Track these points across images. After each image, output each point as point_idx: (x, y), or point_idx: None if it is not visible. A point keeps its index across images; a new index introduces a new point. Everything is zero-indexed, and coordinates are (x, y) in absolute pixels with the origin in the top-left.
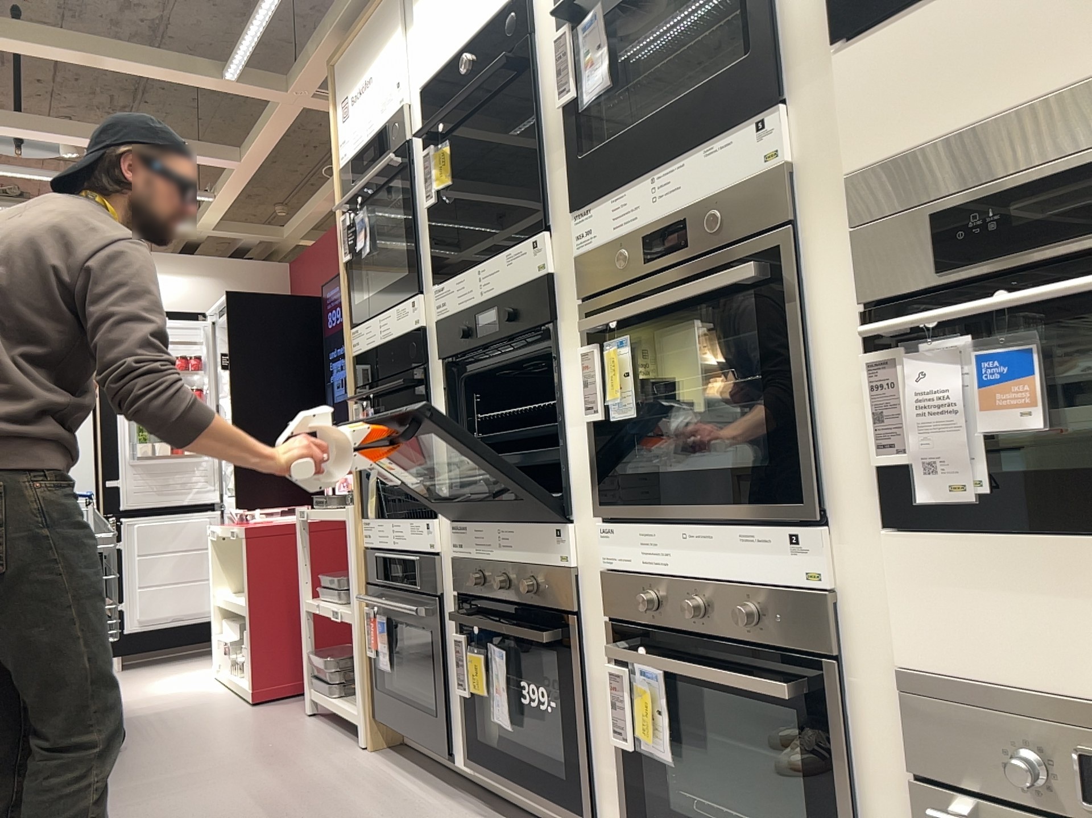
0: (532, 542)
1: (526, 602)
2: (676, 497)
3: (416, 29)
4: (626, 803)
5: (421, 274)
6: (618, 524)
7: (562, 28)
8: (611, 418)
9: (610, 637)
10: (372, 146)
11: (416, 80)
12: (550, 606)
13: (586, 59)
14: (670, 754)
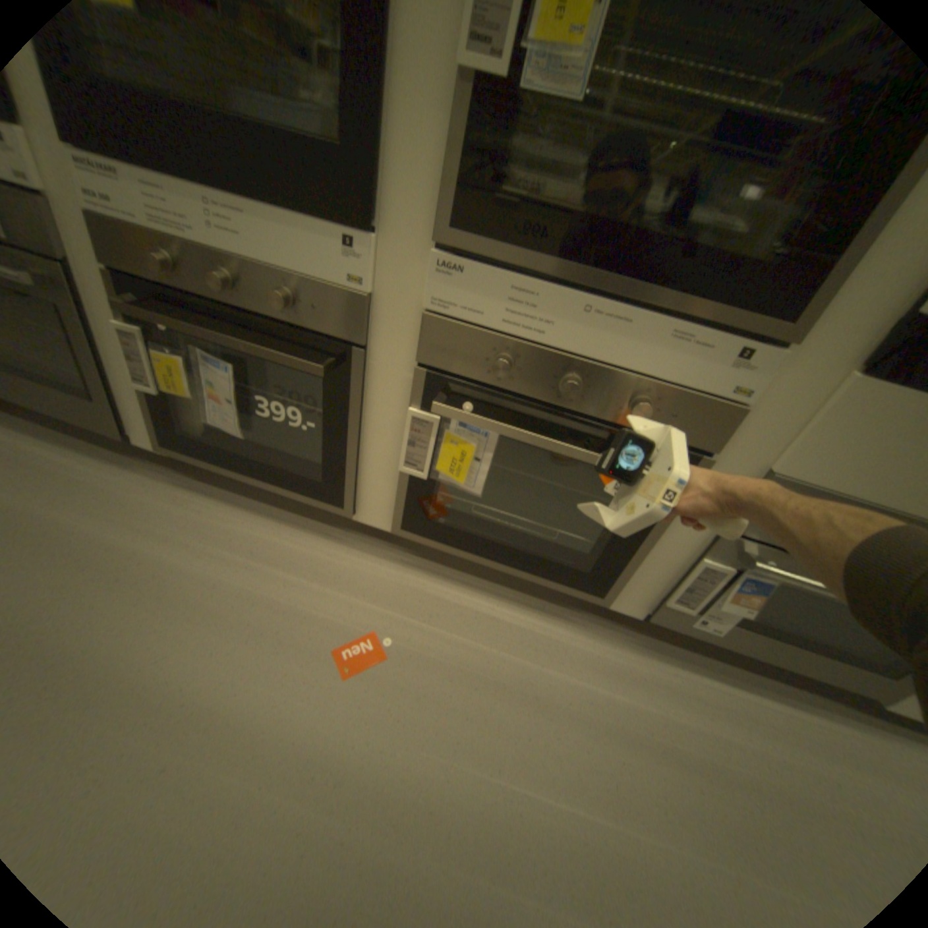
0: (289, 236)
1: (269, 312)
2: (598, 253)
3: None
4: (396, 500)
5: None
6: (471, 258)
7: None
8: (524, 79)
9: (416, 379)
10: None
11: None
12: (318, 327)
13: None
14: (479, 486)
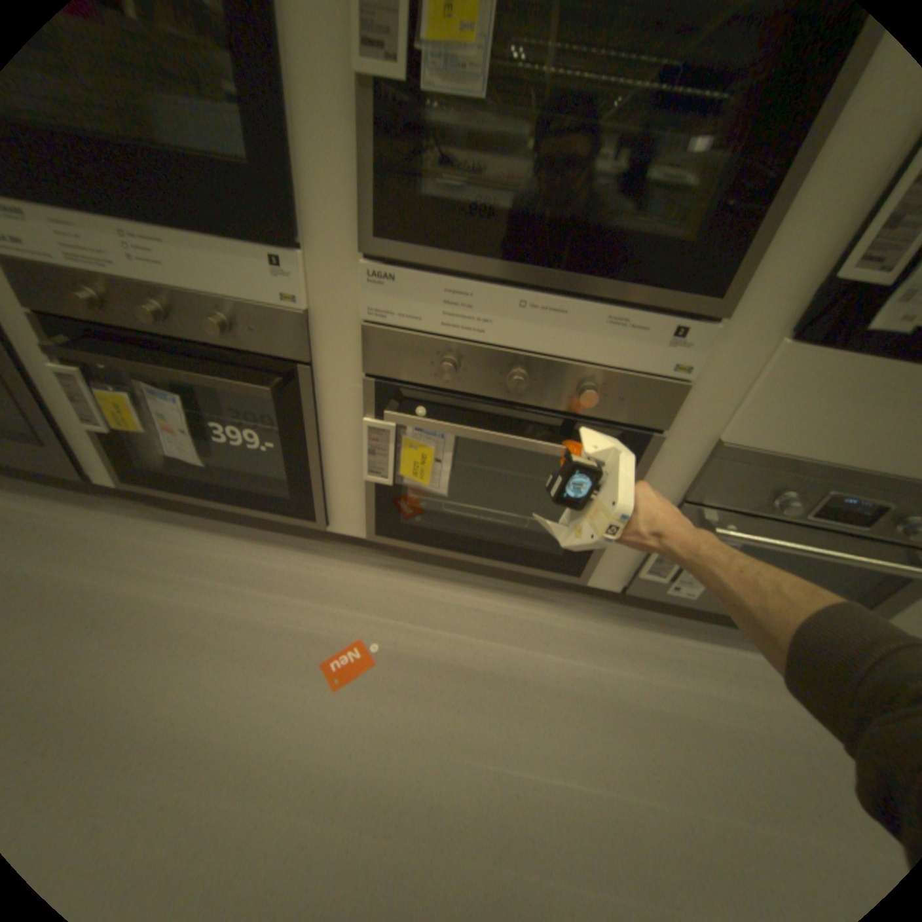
0: (213, 259)
1: (206, 337)
2: (524, 248)
3: None
4: (366, 507)
5: None
6: (400, 264)
7: None
8: (423, 80)
9: (365, 388)
10: None
11: None
12: (259, 348)
13: None
14: (443, 485)
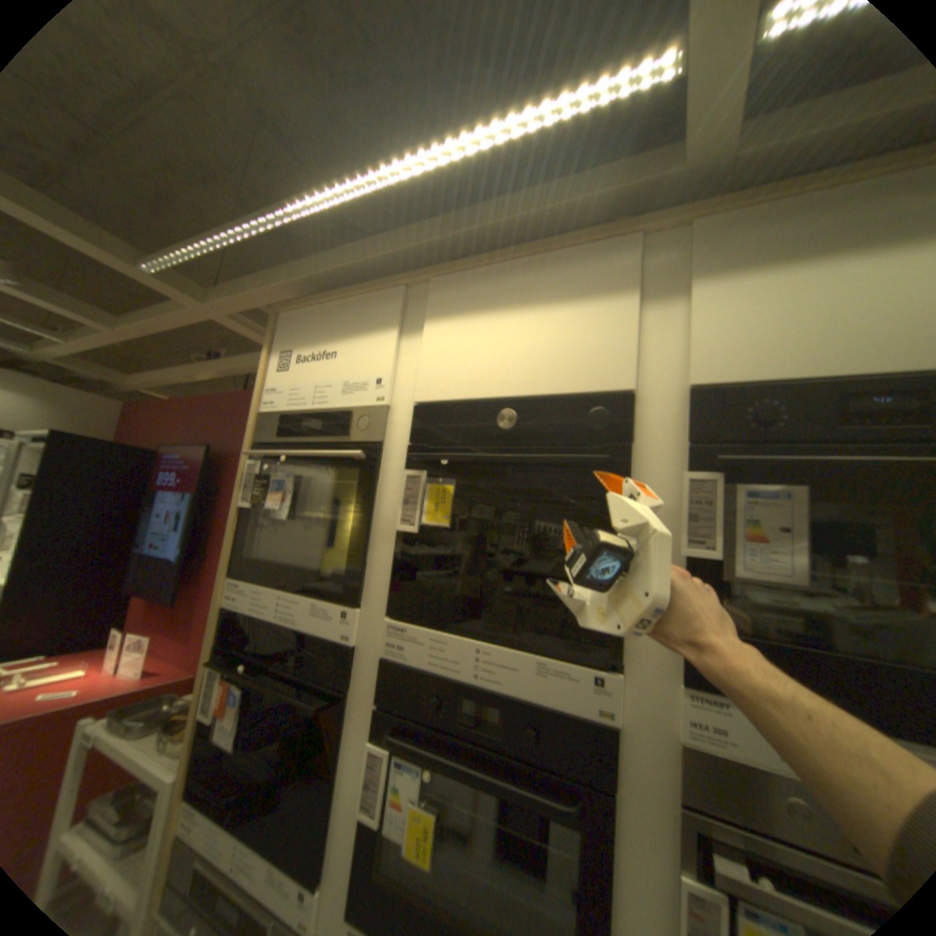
0: None
1: None
2: None
3: (421, 338)
4: None
5: (366, 588)
6: None
7: (716, 471)
8: None
9: None
10: (322, 418)
11: (408, 386)
12: None
13: (754, 526)
14: None
